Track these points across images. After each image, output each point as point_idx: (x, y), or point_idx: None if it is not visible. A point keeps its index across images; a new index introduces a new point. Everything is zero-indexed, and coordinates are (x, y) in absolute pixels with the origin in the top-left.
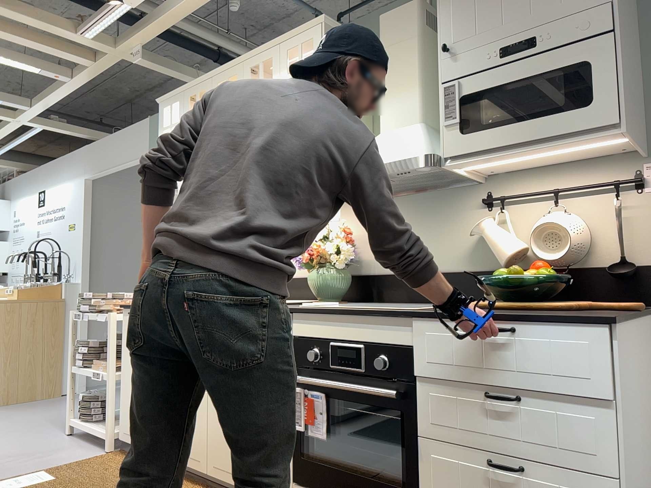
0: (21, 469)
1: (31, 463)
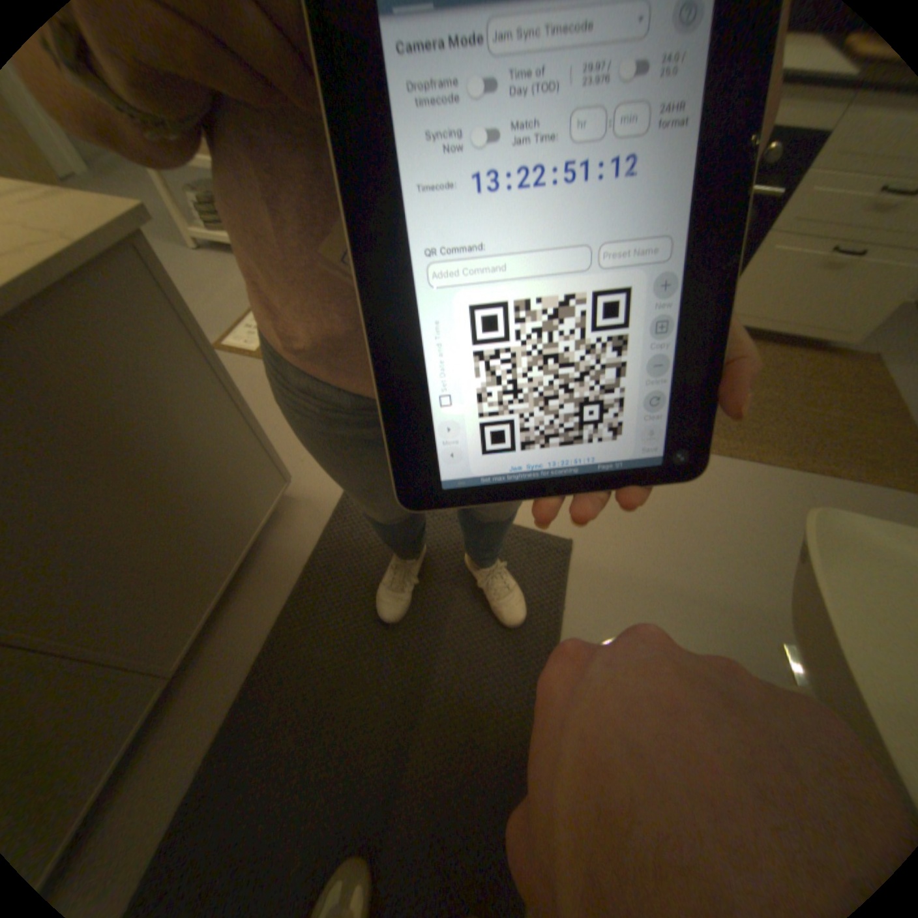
0: (223, 309)
1: (219, 298)
